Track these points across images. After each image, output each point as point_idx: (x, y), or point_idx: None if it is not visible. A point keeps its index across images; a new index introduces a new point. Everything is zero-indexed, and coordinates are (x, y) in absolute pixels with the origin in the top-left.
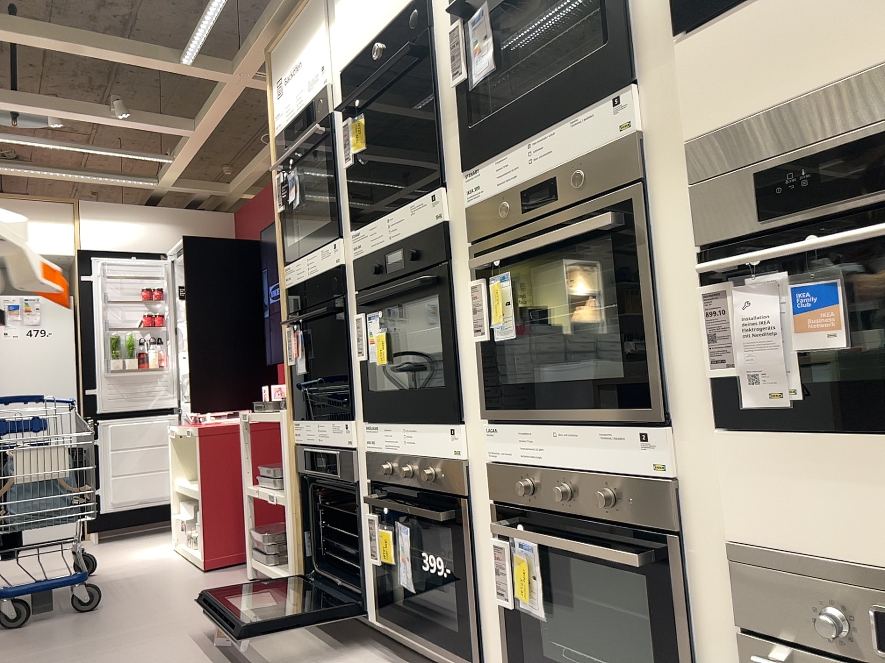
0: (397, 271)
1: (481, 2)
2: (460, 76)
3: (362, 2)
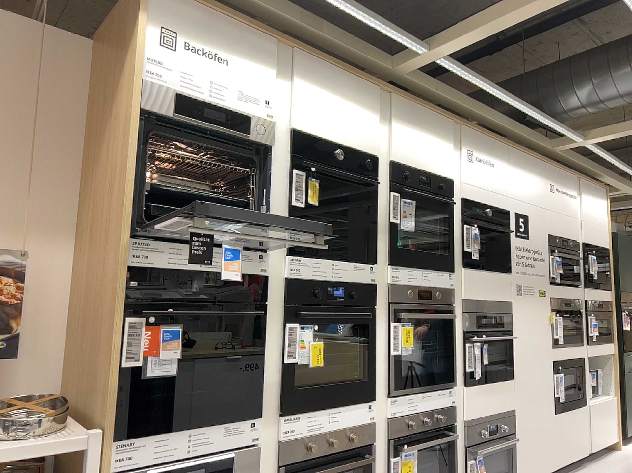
0: (337, 300)
1: (405, 197)
2: (393, 220)
3: (328, 113)
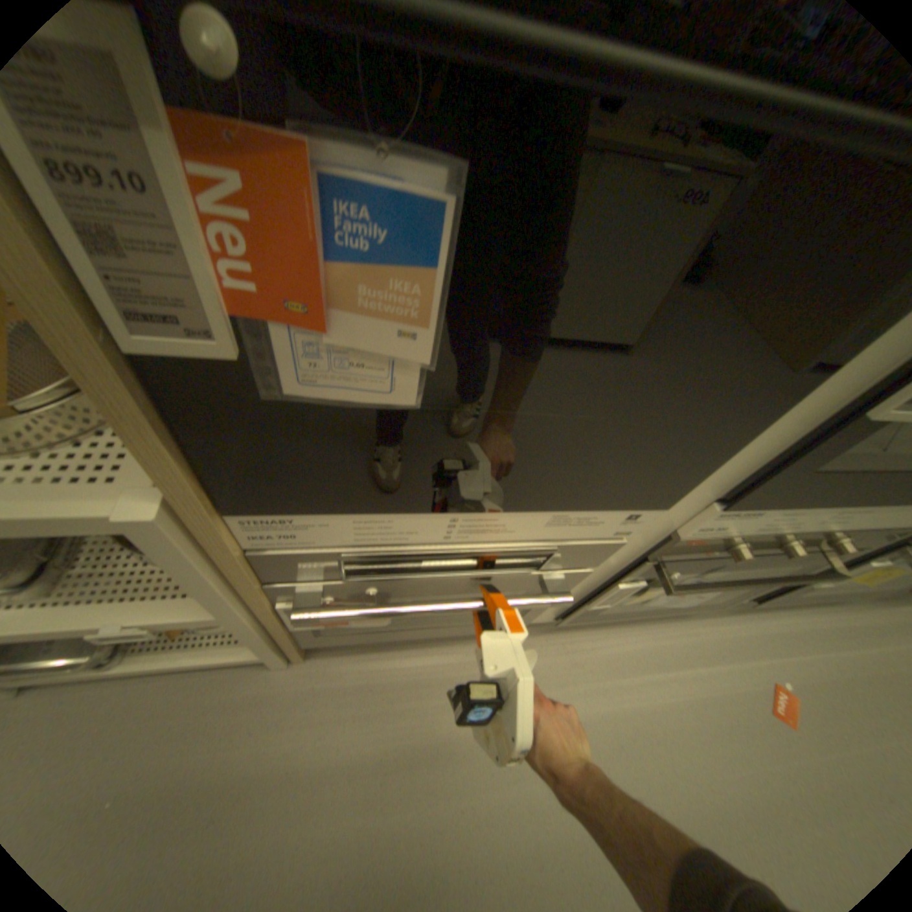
0: None
1: None
2: None
3: None
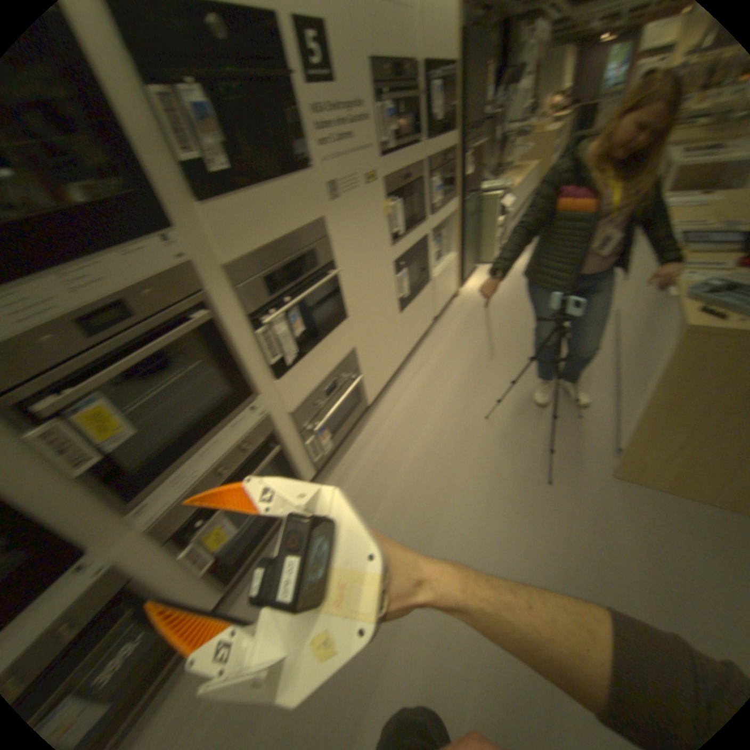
0: None
1: None
2: None
3: None
